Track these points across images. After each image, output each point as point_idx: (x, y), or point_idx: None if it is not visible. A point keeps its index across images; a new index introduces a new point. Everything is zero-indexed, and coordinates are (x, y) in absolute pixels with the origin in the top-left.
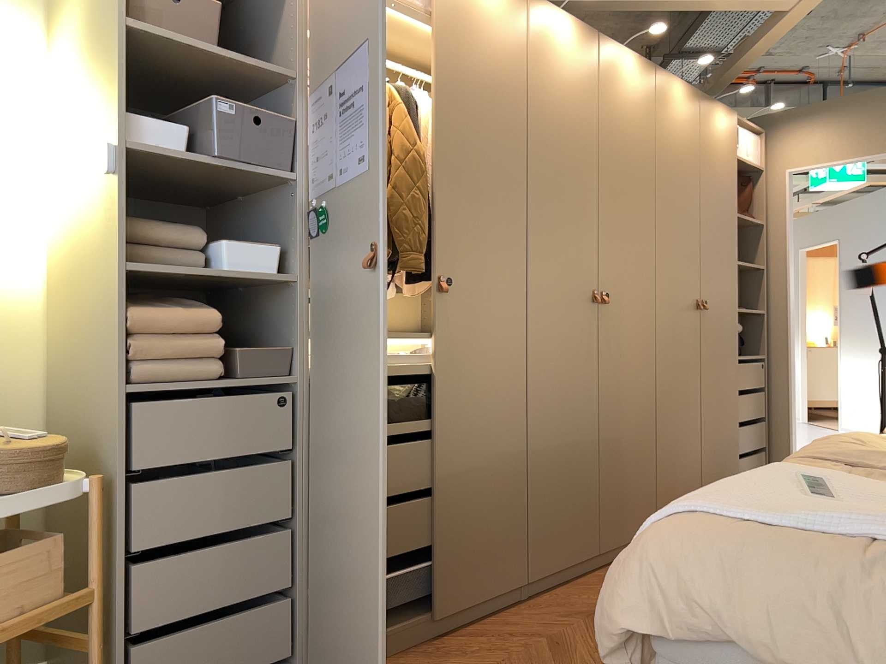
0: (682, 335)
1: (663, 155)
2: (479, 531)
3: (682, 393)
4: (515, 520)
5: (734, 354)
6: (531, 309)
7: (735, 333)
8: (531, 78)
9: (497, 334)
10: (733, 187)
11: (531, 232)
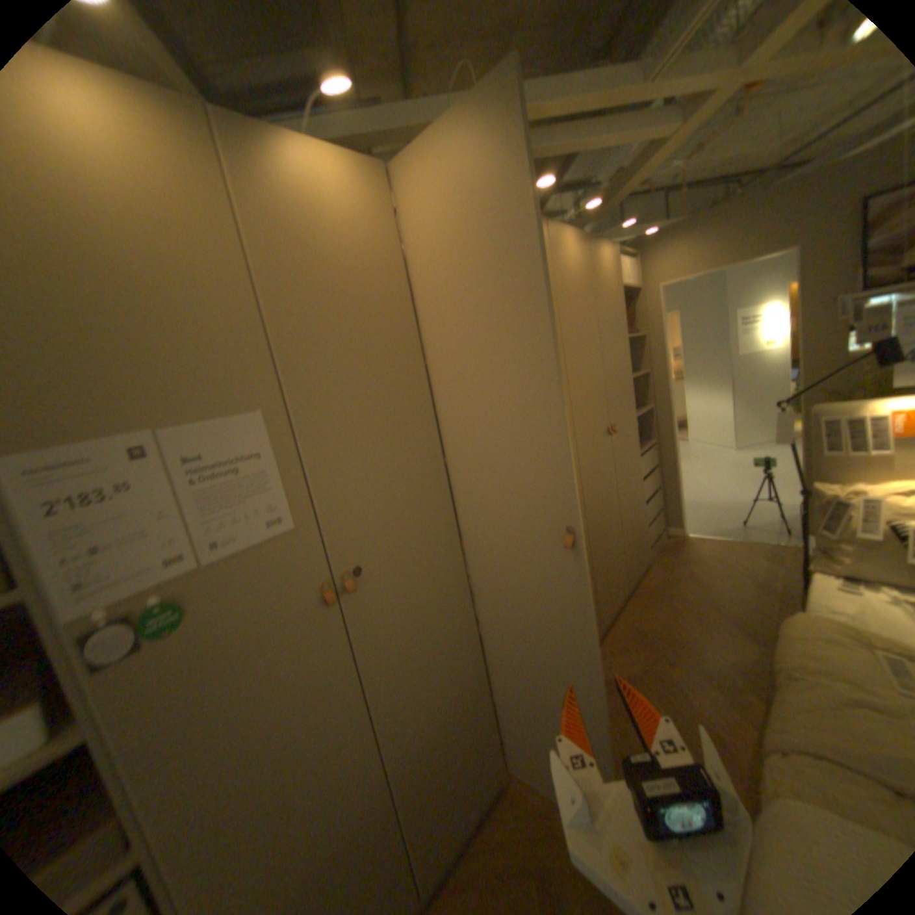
0: (599, 467)
1: (564, 312)
2: (449, 779)
3: (605, 514)
4: (484, 736)
5: (635, 452)
6: (463, 535)
7: (633, 431)
8: (413, 281)
9: (430, 586)
10: (619, 310)
11: (447, 457)
